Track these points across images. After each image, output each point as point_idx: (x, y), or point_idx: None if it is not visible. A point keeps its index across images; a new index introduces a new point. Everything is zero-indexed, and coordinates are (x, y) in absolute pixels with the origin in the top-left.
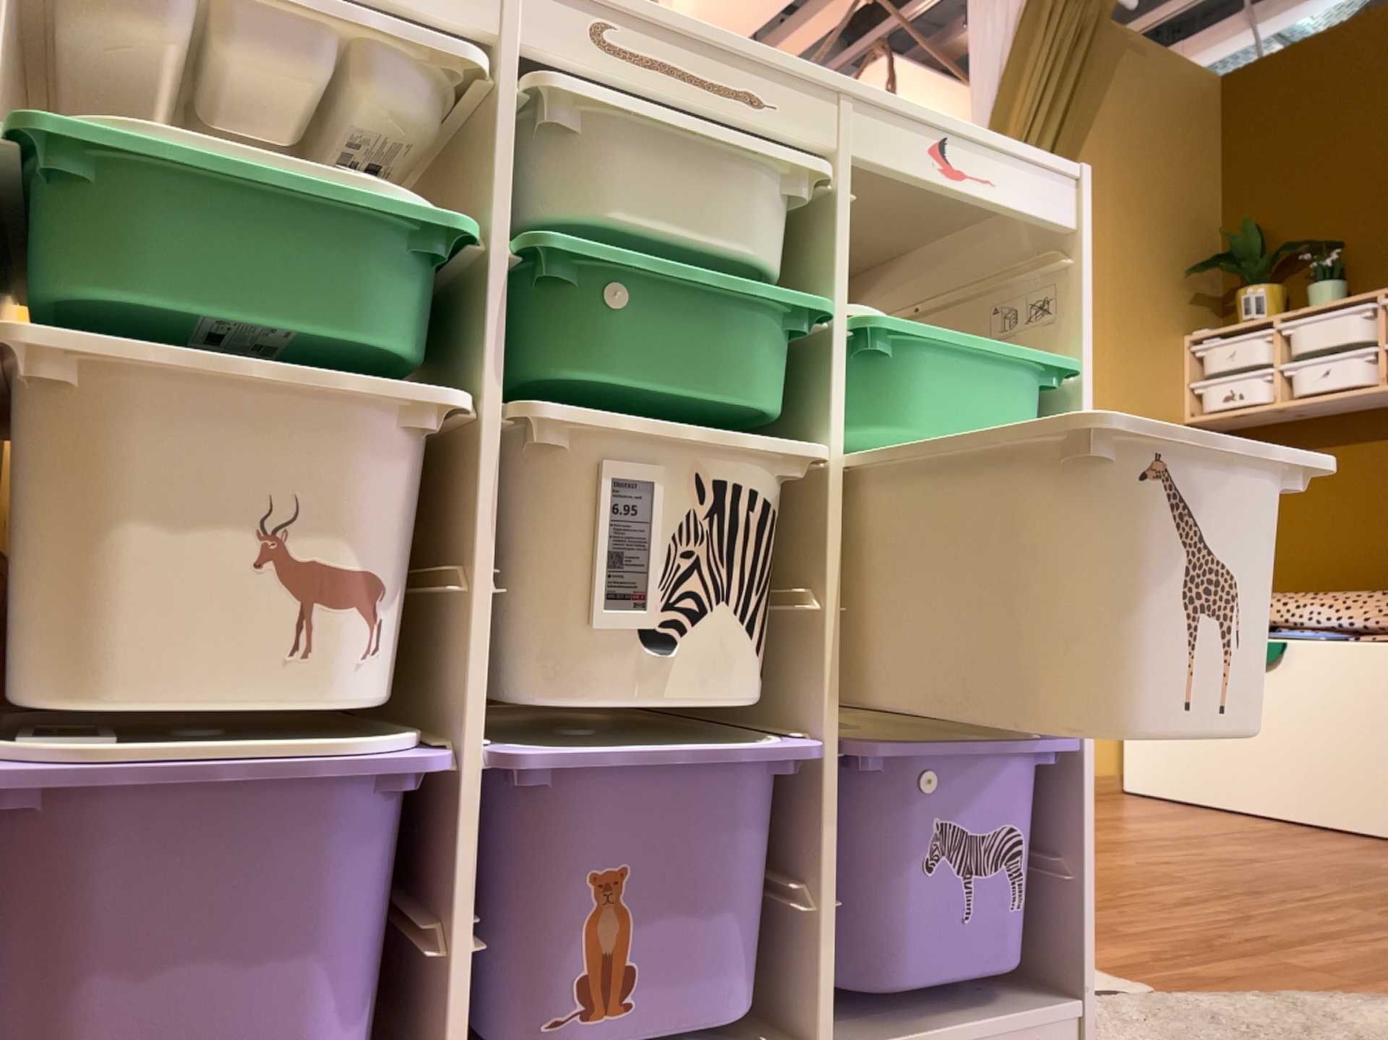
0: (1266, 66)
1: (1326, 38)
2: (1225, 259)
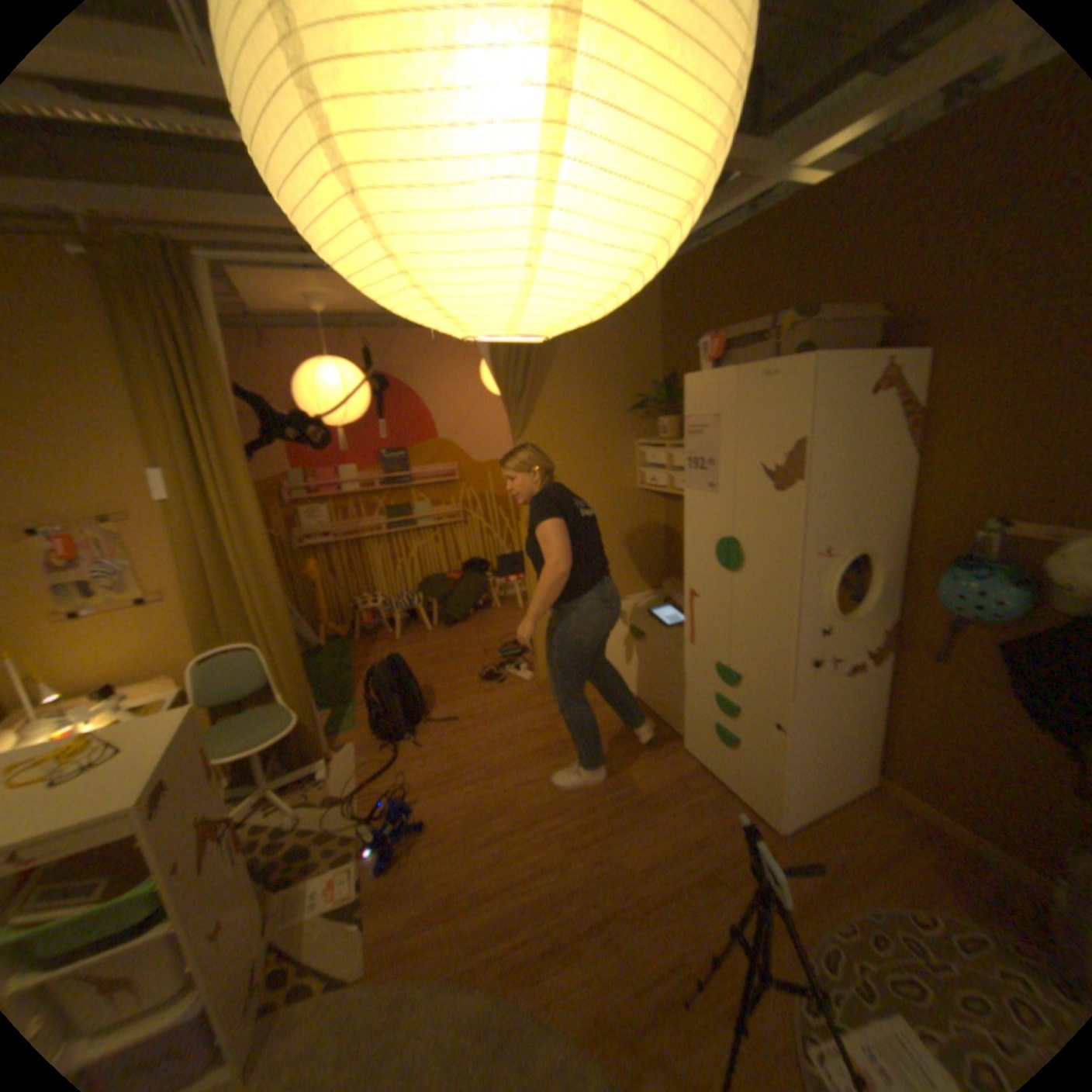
0: (684, 258)
1: (709, 245)
2: (653, 401)
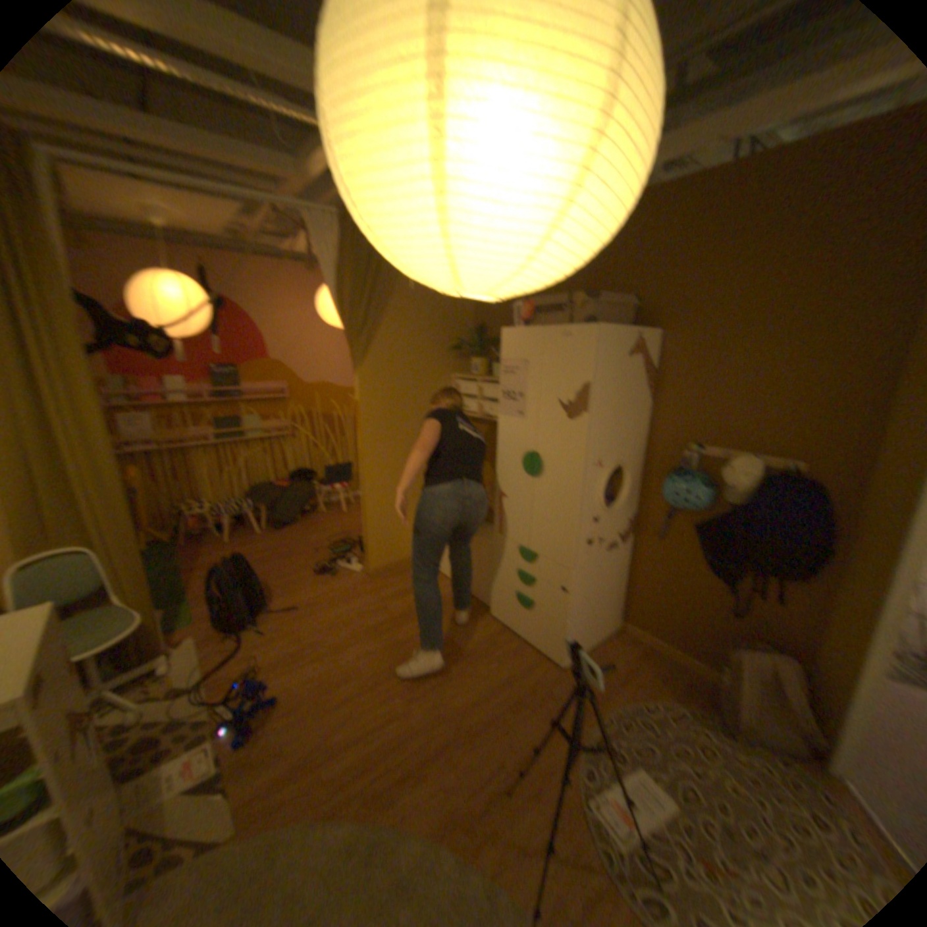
0: None
1: None
2: (469, 346)
